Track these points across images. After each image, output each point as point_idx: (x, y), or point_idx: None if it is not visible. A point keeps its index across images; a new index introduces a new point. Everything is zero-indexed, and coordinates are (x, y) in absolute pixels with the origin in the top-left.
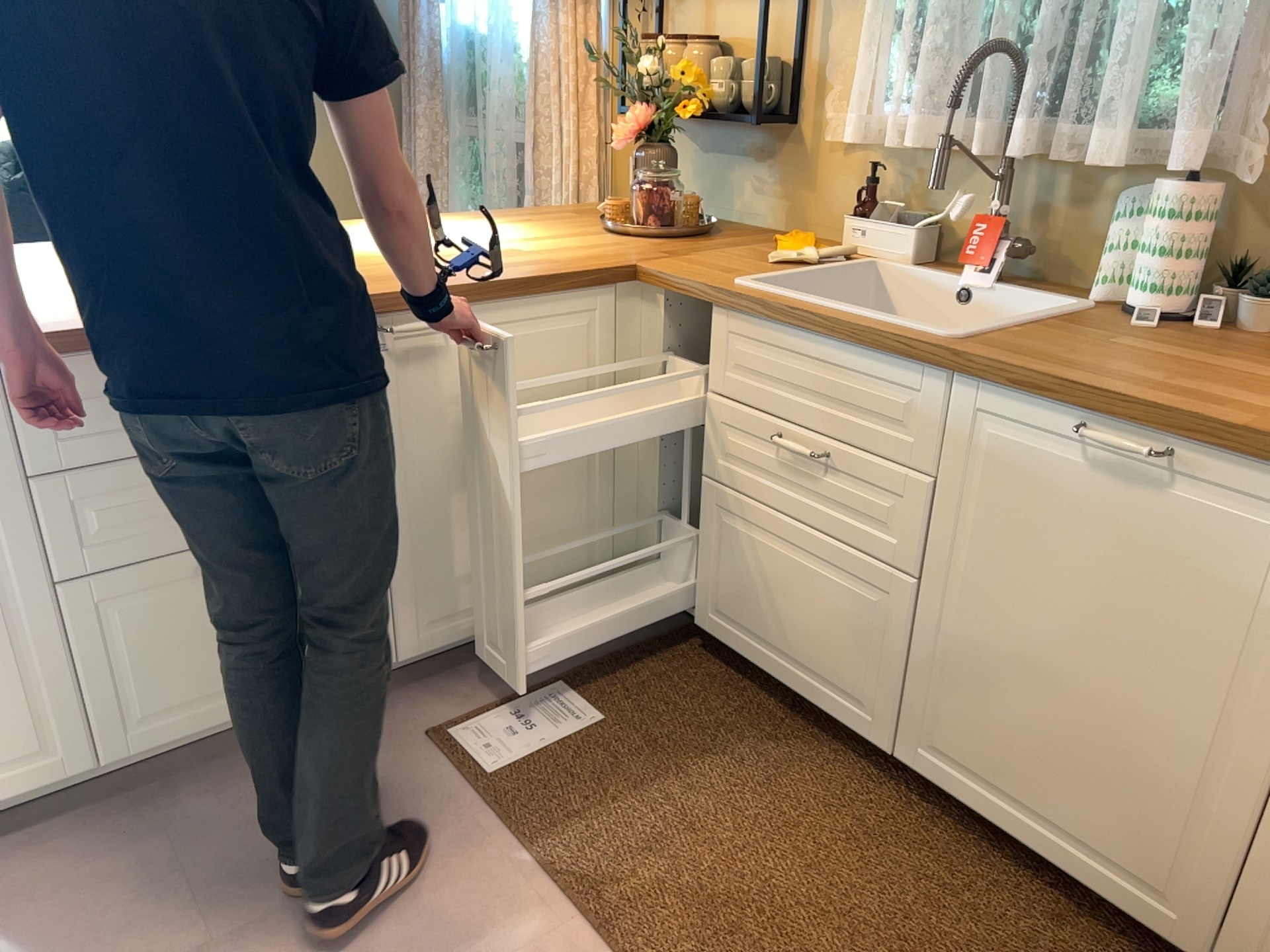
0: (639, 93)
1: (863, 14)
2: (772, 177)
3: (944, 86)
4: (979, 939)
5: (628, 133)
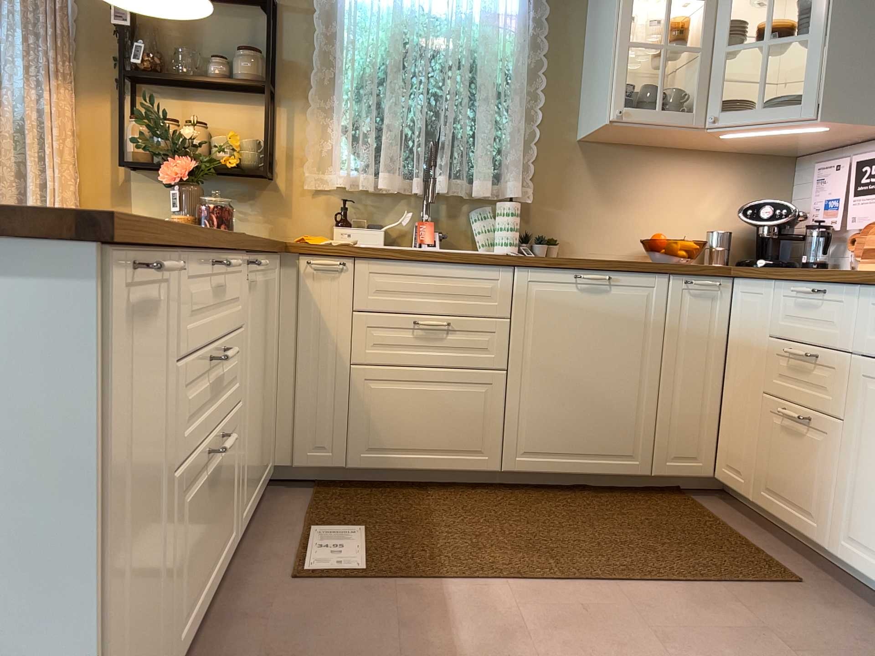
0: (180, 148)
1: (322, 122)
2: (257, 209)
3: (396, 158)
4: (595, 512)
5: (184, 173)
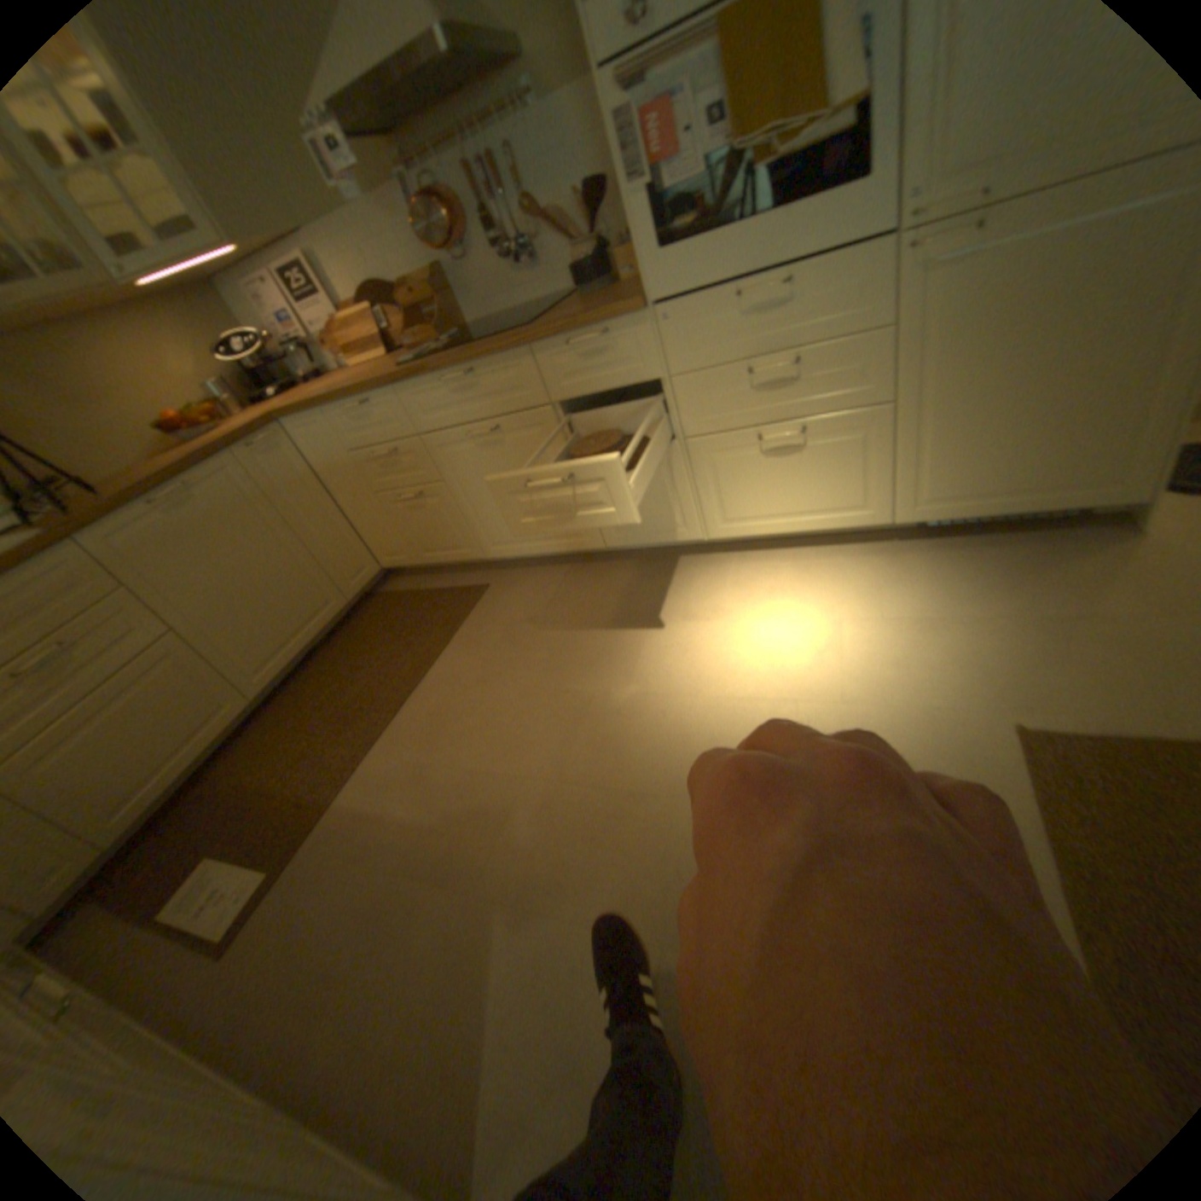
0: None
1: None
2: None
3: None
4: (345, 657)
5: None
